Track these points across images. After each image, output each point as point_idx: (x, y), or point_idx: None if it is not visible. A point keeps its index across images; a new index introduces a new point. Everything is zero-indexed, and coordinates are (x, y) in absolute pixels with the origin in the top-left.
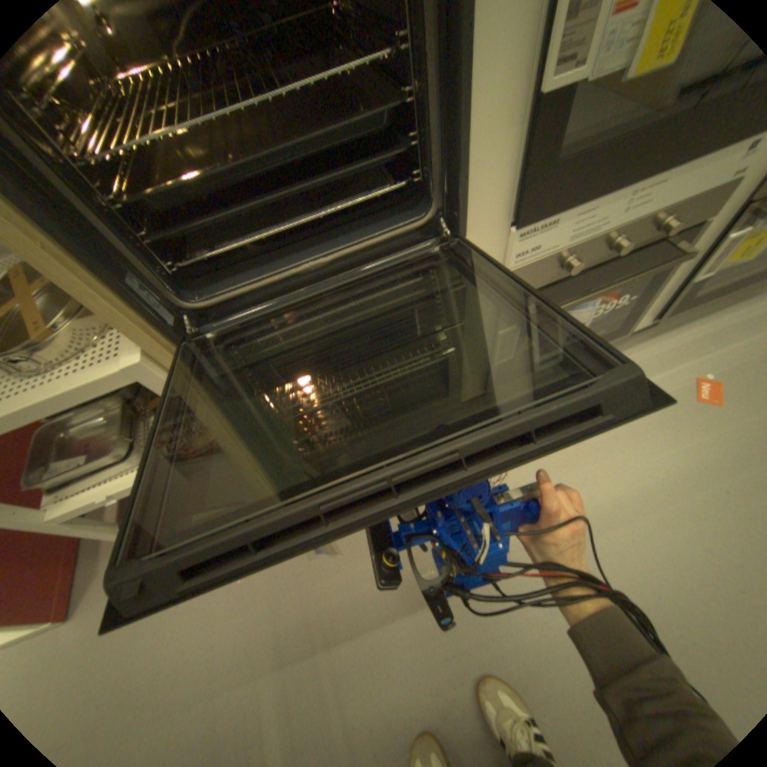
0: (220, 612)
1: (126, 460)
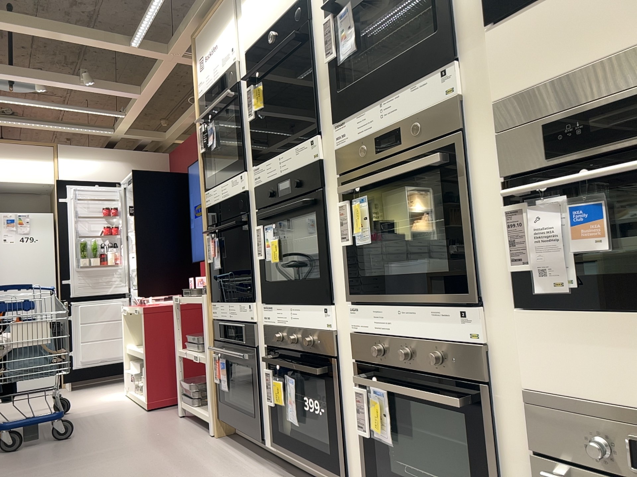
0: (144, 434)
1: (198, 346)
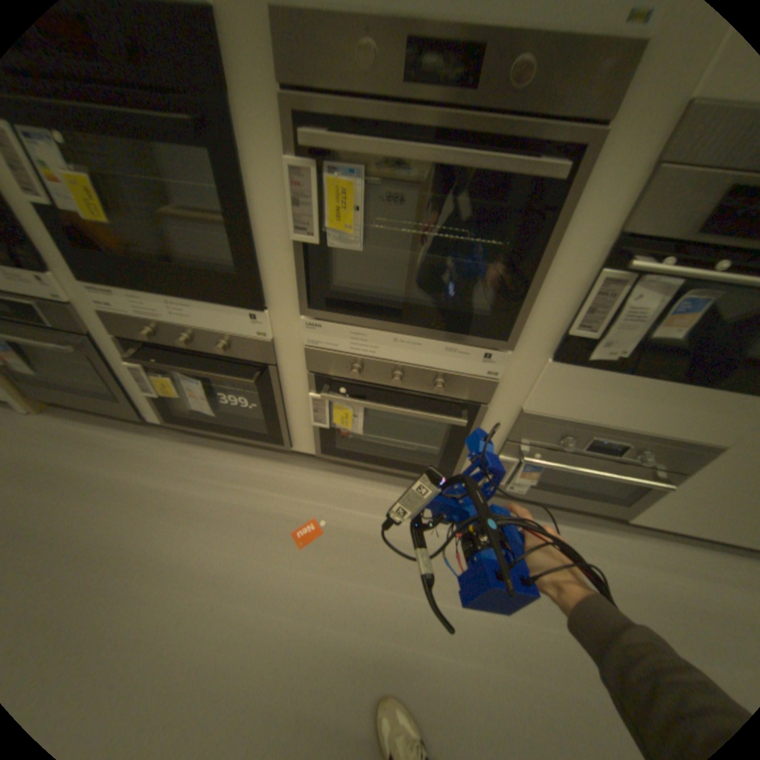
0: None
1: None
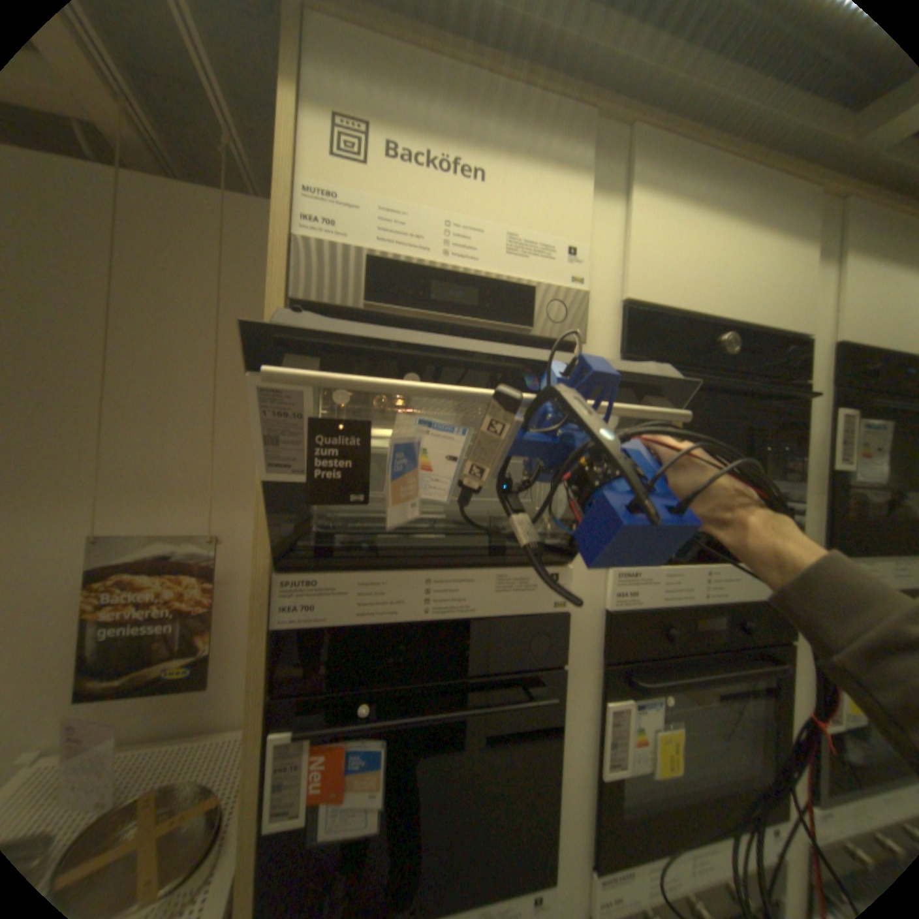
0: None
1: None
